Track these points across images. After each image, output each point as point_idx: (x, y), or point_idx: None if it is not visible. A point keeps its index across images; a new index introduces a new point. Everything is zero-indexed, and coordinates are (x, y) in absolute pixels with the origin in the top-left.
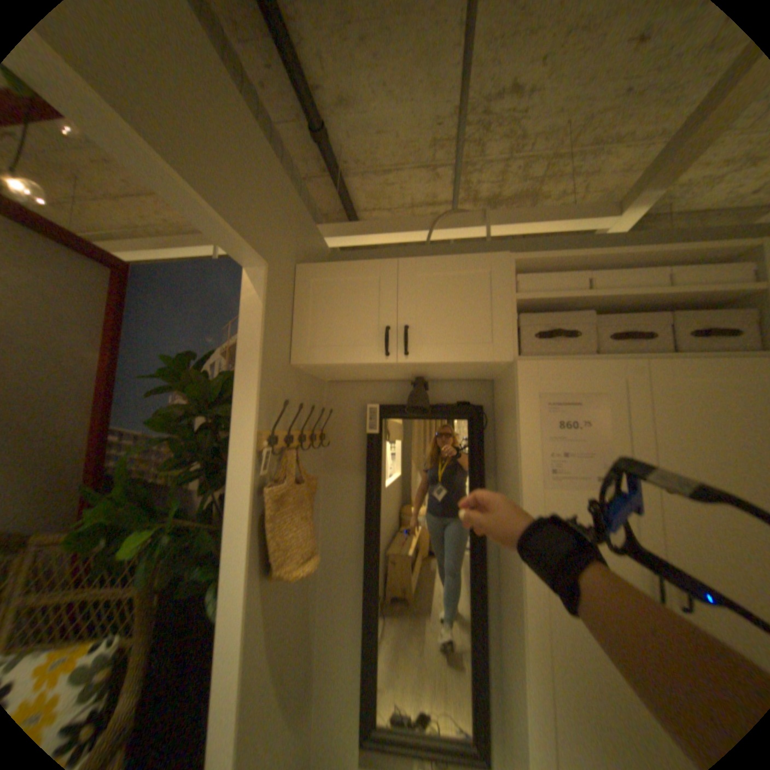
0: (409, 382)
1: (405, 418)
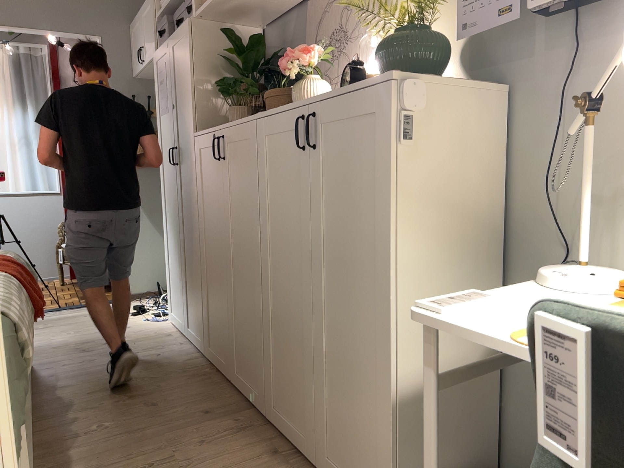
0: None
1: None
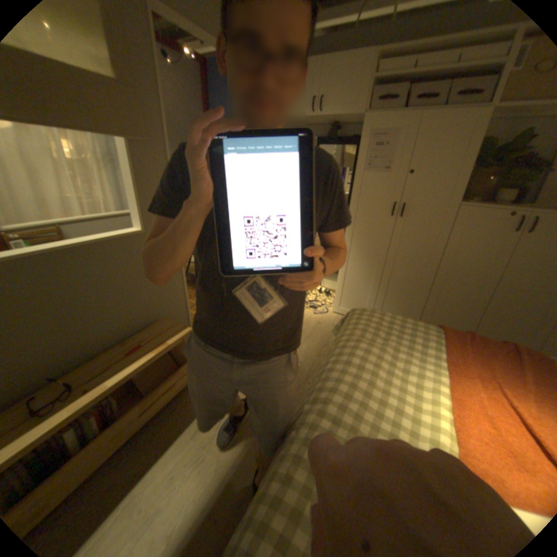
0: (334, 123)
1: (329, 143)
